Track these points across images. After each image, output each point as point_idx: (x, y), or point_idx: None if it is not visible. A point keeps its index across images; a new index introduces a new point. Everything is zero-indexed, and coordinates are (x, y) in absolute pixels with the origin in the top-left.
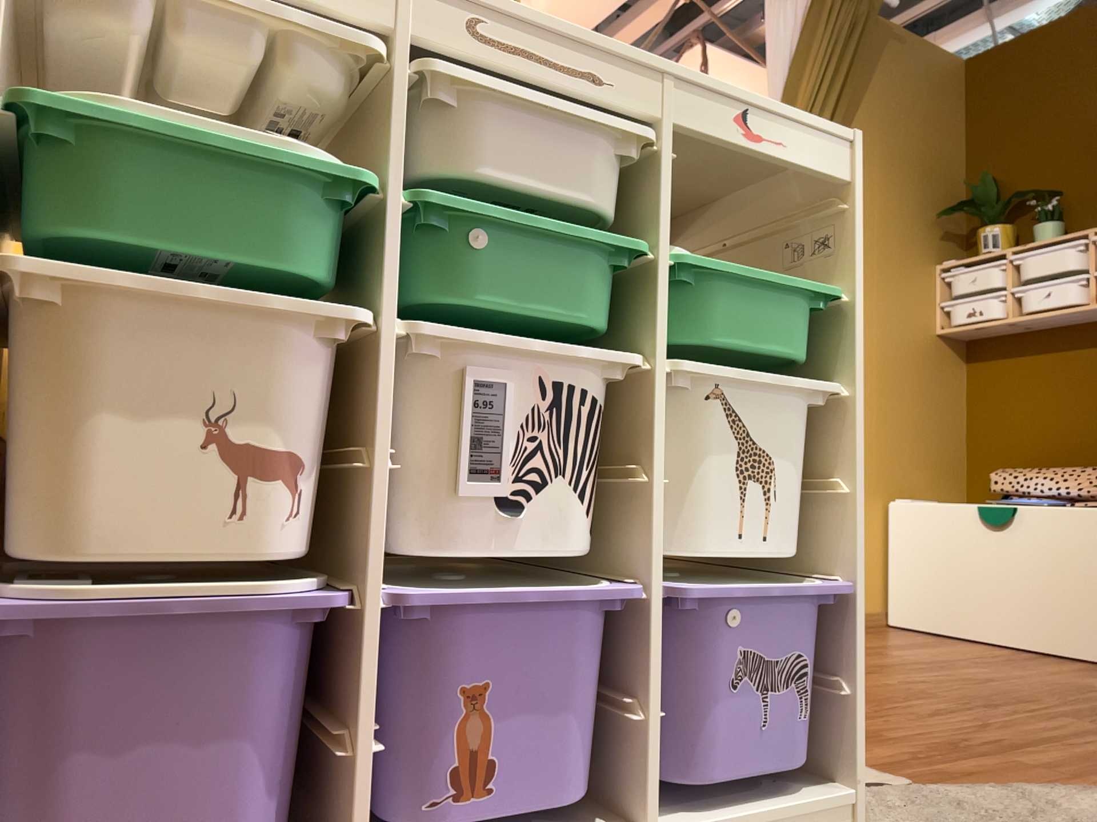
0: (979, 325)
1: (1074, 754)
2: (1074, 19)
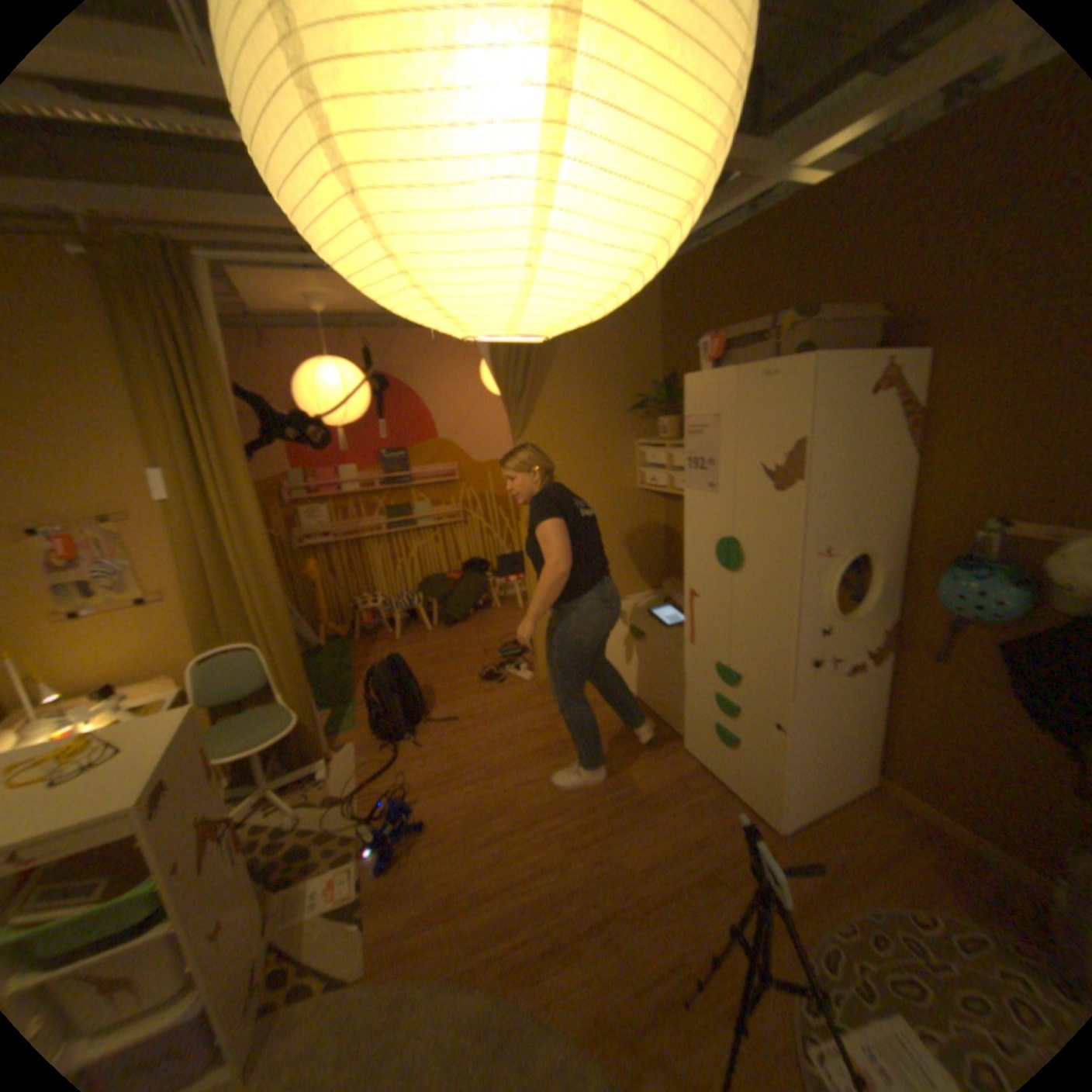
0: (659, 491)
1: (501, 924)
2: (723, 237)
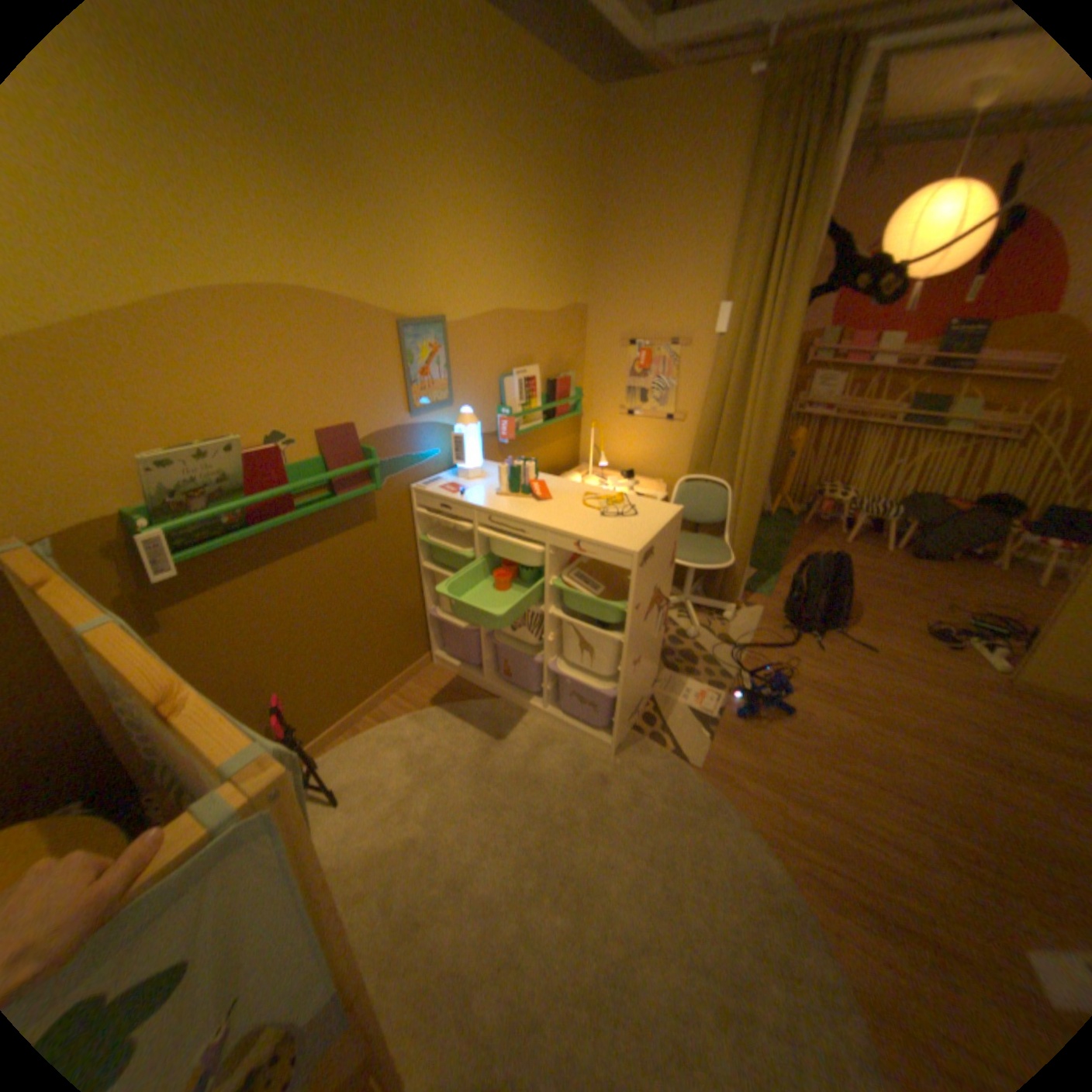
0: None
1: (830, 843)
2: None
